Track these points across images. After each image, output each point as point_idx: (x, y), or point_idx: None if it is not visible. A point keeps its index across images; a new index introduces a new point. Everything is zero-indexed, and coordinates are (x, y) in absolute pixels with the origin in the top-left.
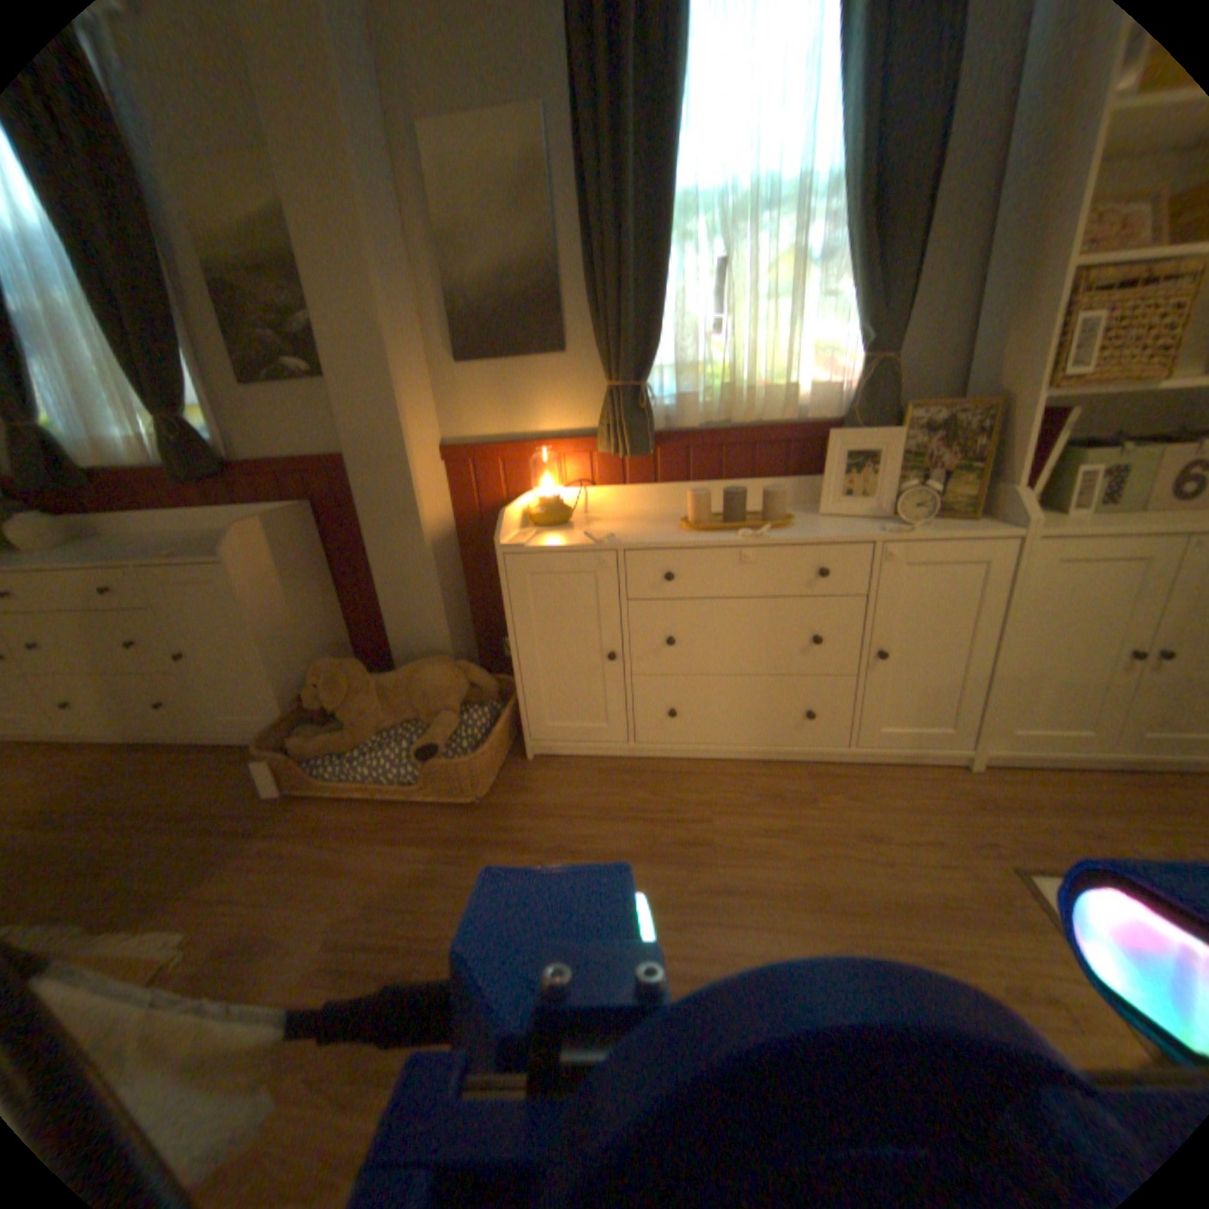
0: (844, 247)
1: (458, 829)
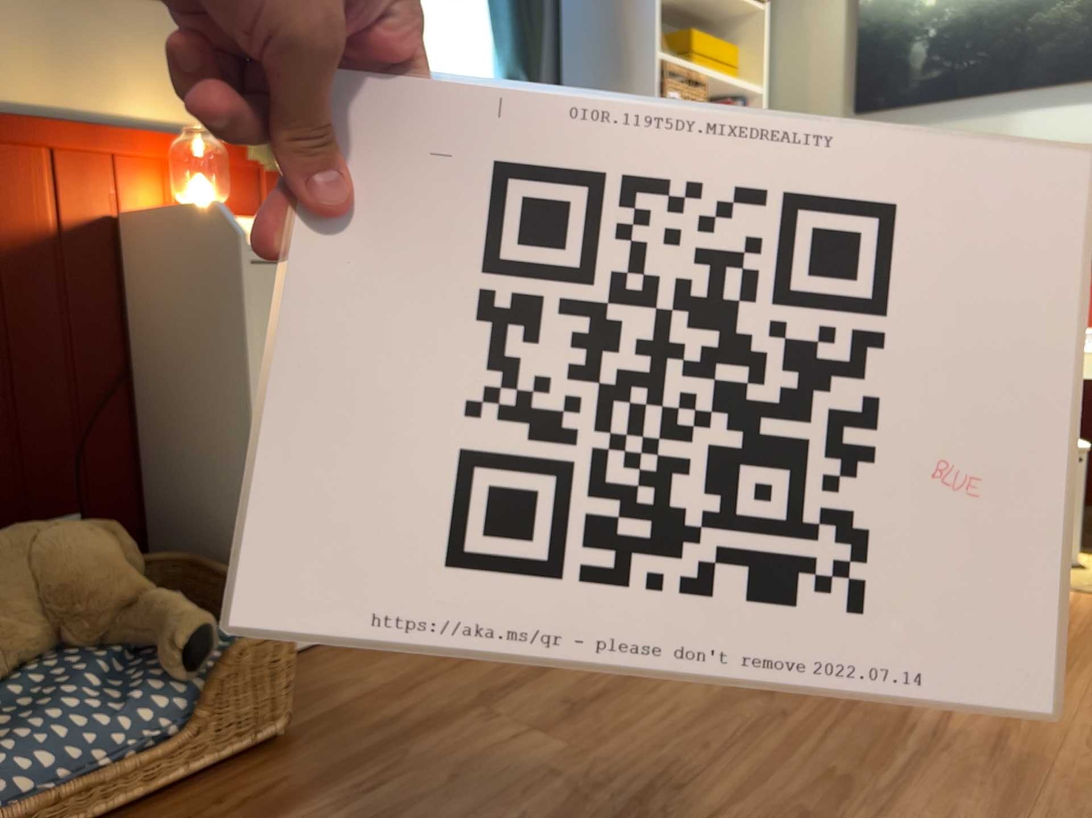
0: None
1: (307, 768)
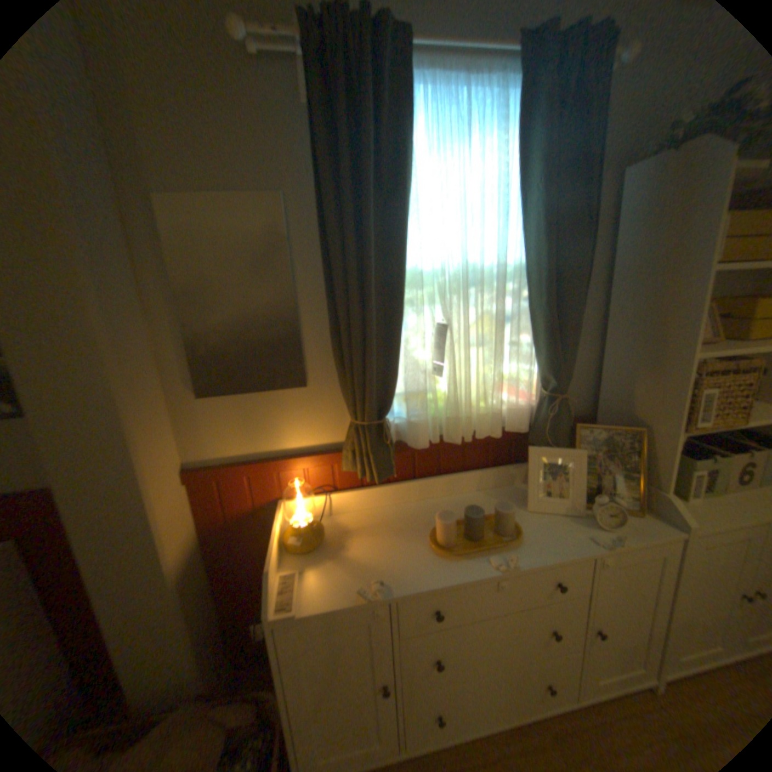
0: (525, 317)
1: None
